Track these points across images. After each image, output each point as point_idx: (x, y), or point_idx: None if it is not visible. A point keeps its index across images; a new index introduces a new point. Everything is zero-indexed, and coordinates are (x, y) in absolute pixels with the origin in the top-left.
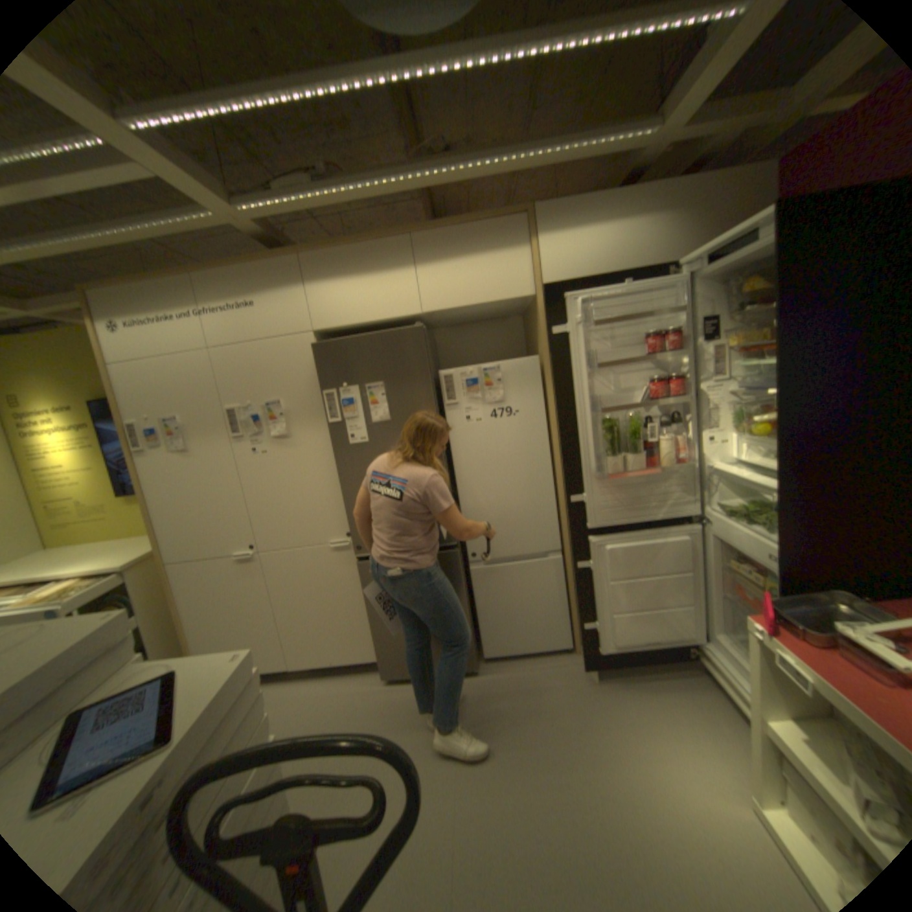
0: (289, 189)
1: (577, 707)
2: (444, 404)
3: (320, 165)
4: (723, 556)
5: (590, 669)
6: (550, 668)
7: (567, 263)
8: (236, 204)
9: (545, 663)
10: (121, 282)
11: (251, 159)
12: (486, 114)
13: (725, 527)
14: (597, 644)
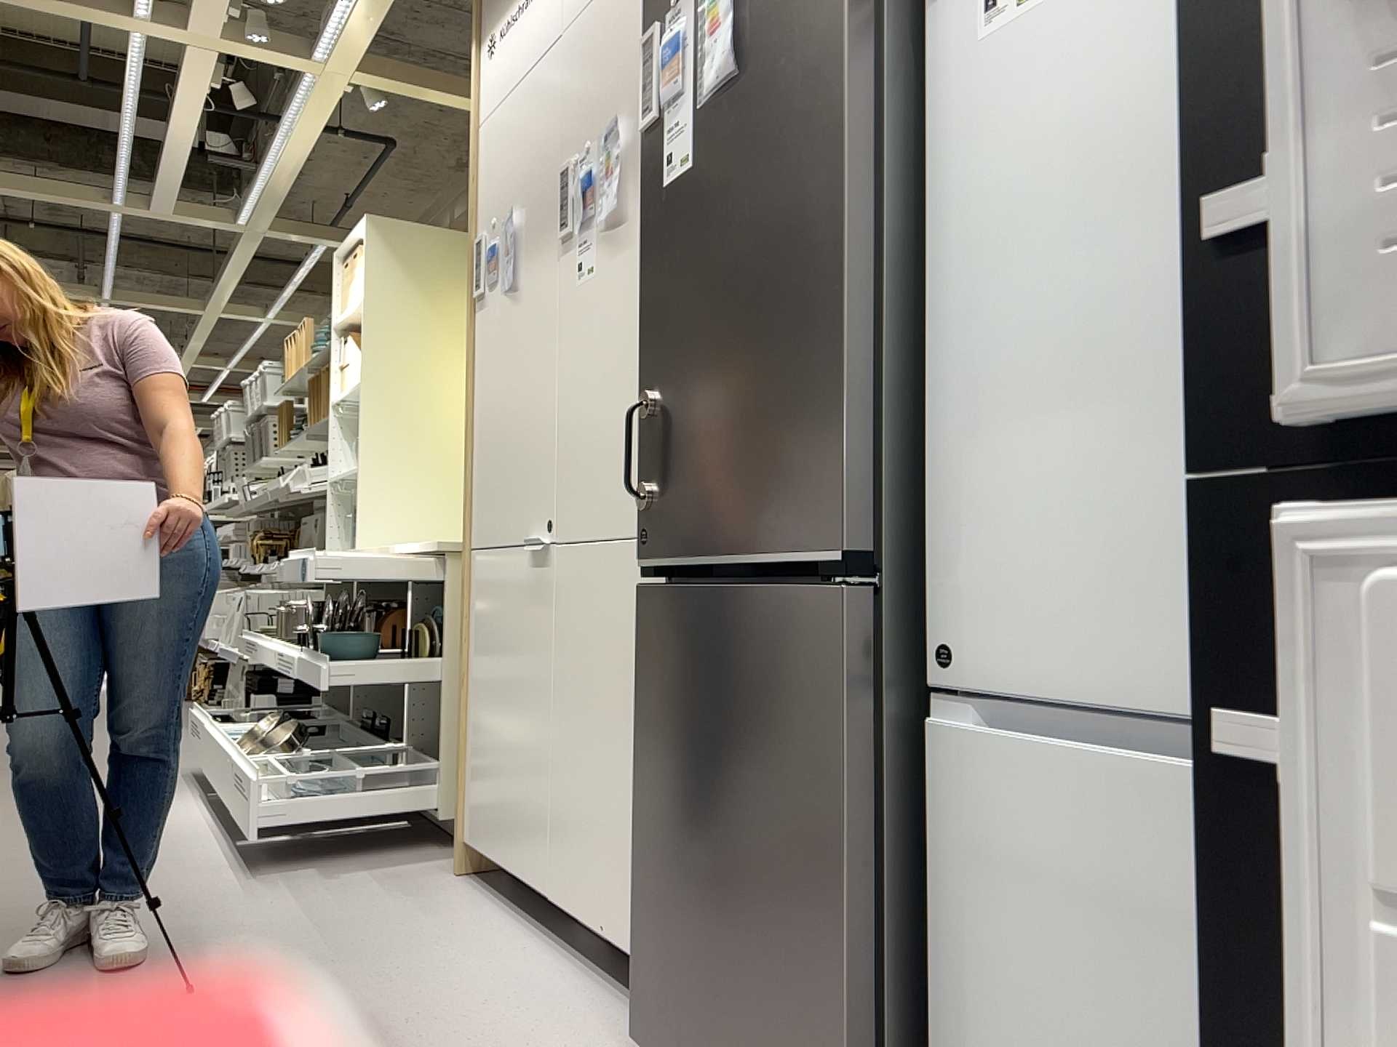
0: None
1: None
2: None
3: None
4: None
5: None
6: None
7: None
8: None
9: None
10: None
11: None
12: None
13: None
14: None
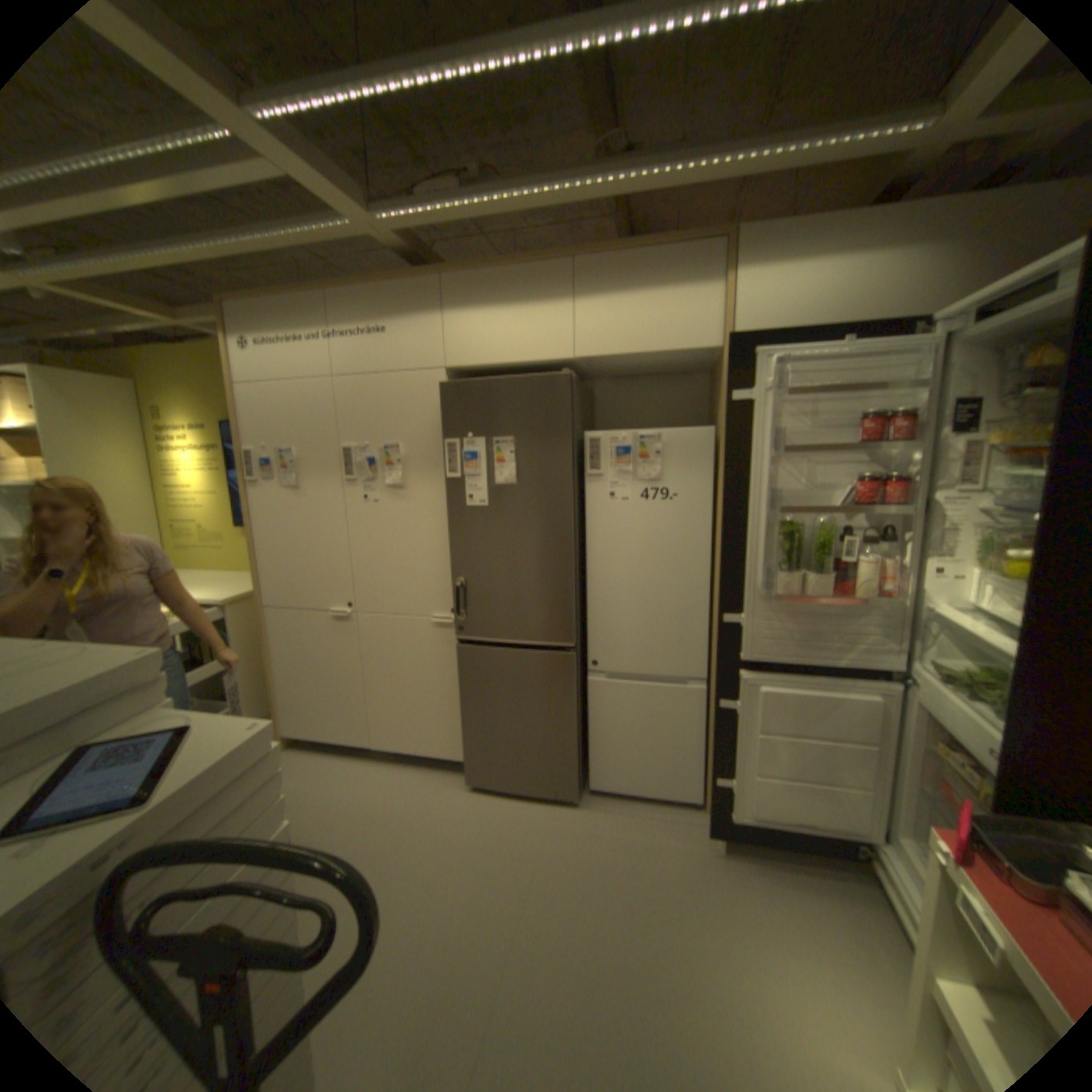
0: (433, 194)
1: (689, 878)
2: (586, 474)
3: (472, 166)
4: (930, 734)
5: (717, 836)
6: (669, 821)
7: (772, 307)
8: (374, 210)
9: (664, 813)
10: (256, 295)
11: (401, 158)
12: (691, 102)
13: (937, 695)
14: (730, 808)
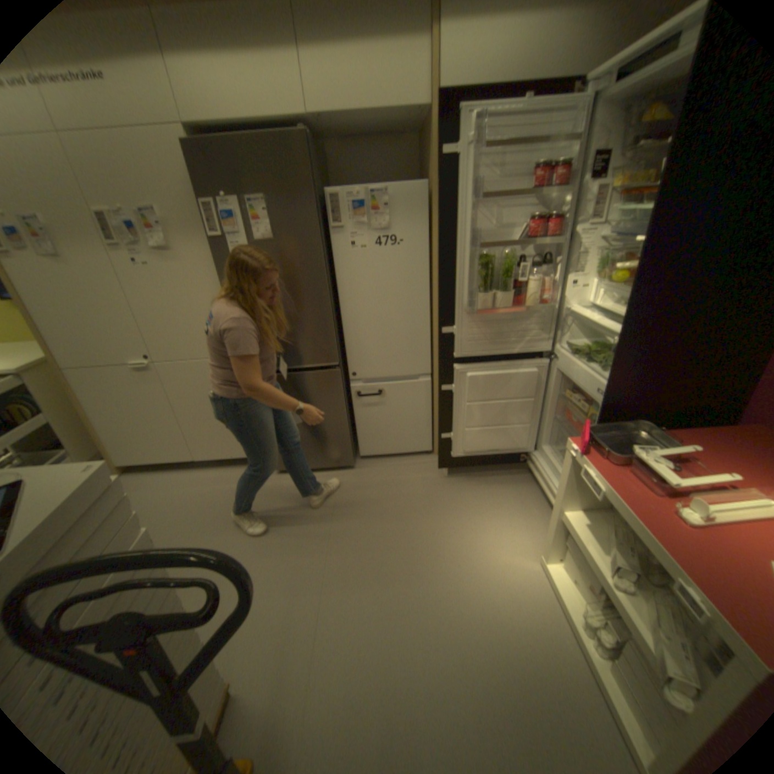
0: None
1: (428, 493)
2: (330, 227)
3: None
4: (561, 386)
5: (442, 466)
6: (412, 464)
7: (469, 65)
8: None
9: (409, 460)
10: None
11: None
12: None
13: (568, 362)
14: (449, 449)
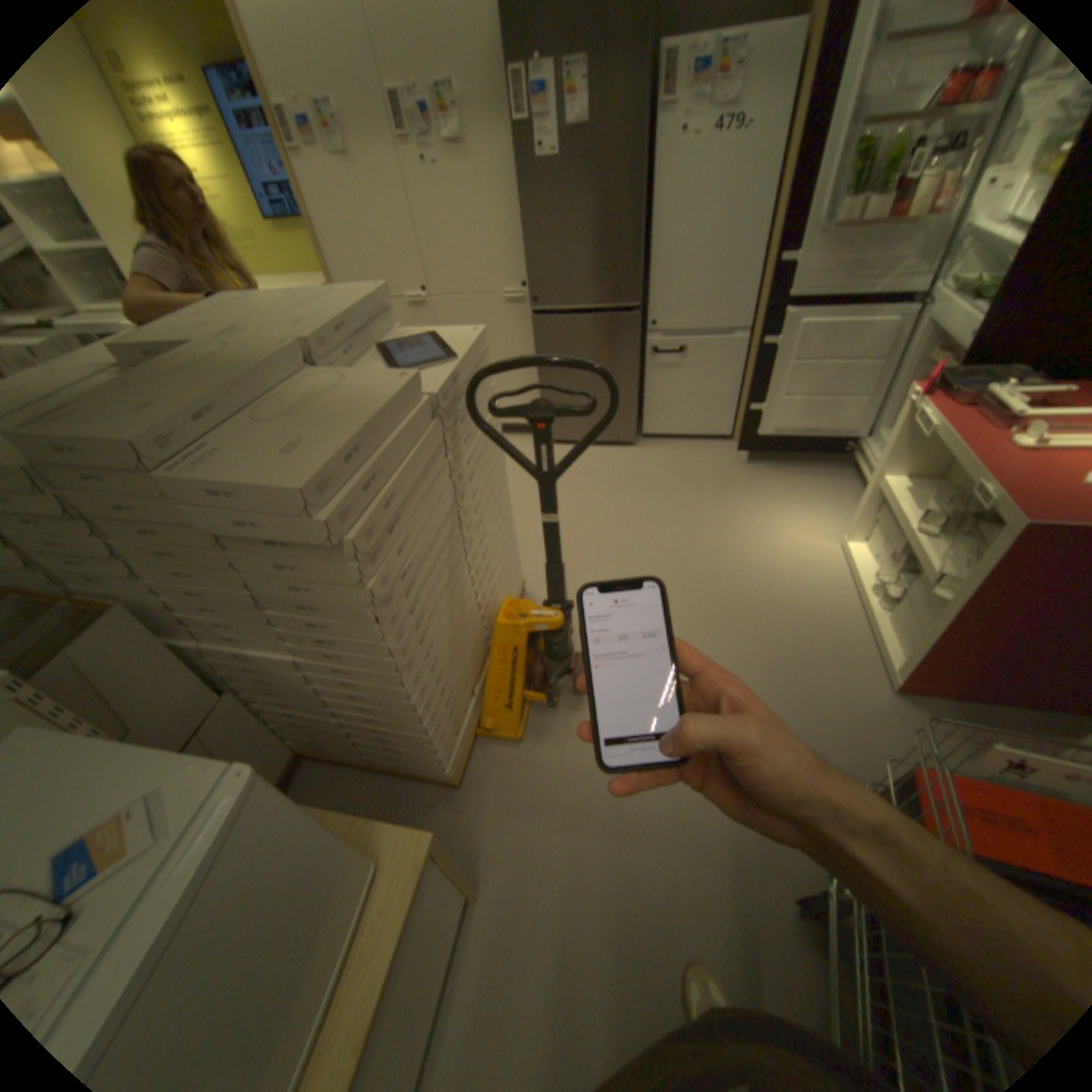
0: None
1: (720, 476)
2: (658, 104)
3: None
4: (929, 345)
5: (743, 449)
6: (704, 448)
7: None
8: None
9: (701, 444)
10: None
11: None
12: None
13: (947, 305)
14: (757, 426)
